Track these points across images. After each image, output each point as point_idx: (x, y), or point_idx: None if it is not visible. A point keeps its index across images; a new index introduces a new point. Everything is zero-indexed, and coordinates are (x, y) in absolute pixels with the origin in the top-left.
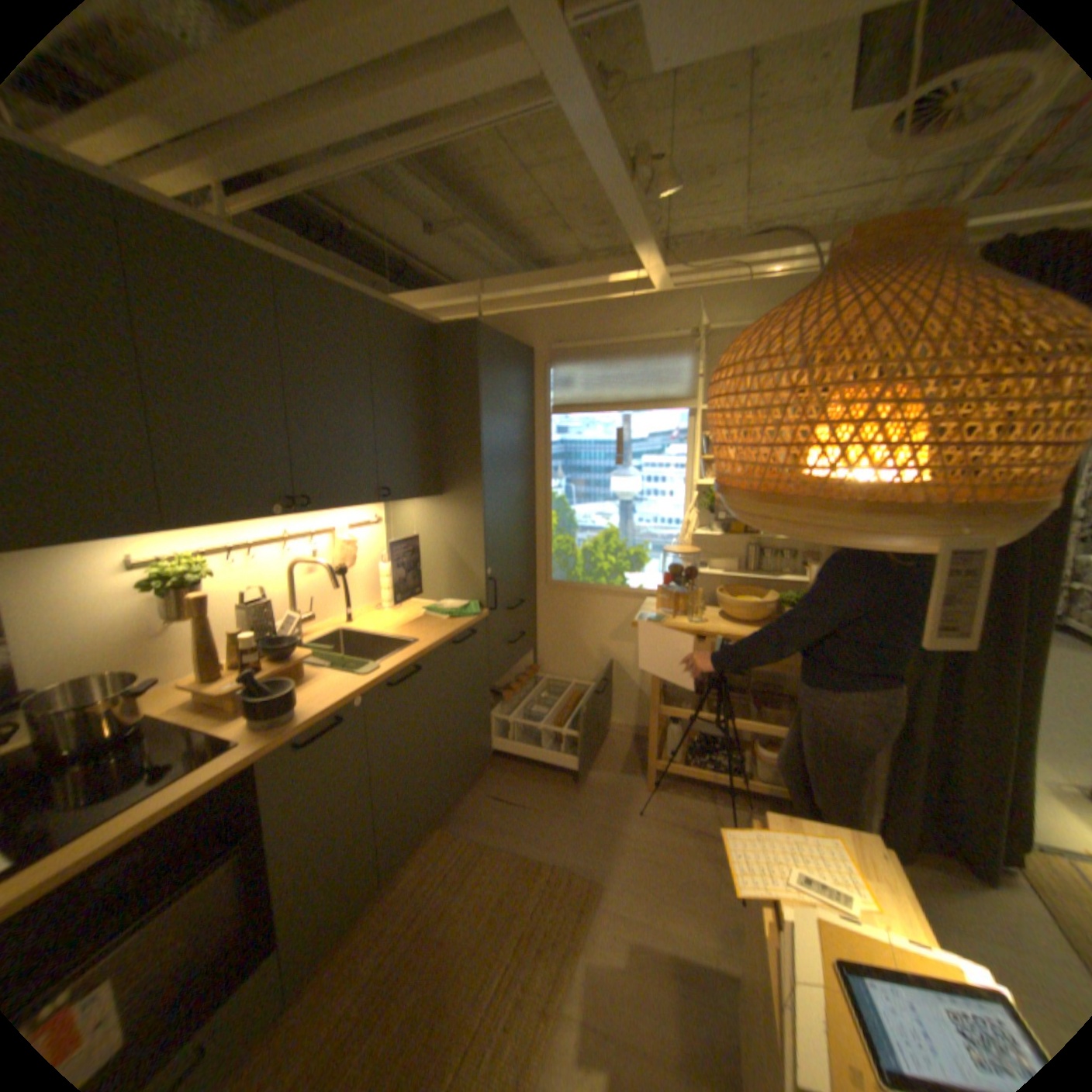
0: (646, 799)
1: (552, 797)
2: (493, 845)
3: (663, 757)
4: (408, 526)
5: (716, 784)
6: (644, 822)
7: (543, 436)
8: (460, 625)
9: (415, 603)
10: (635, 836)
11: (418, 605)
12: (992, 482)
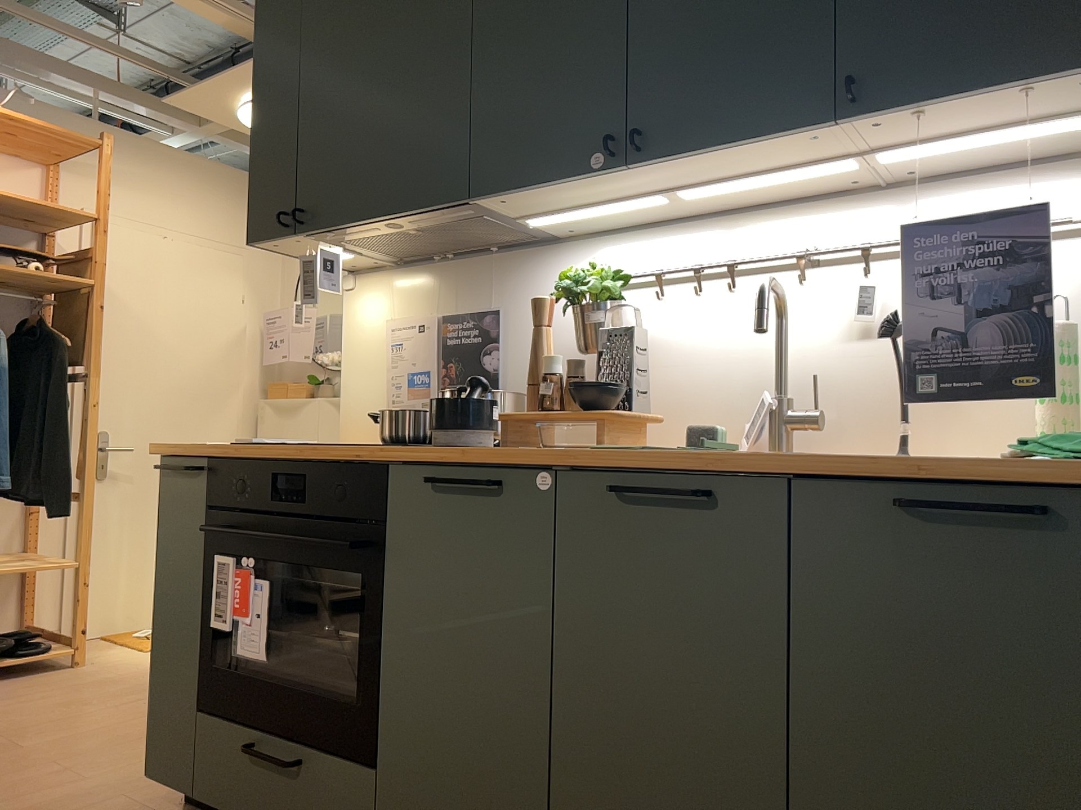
0: None
1: None
2: None
3: None
4: None
5: None
6: None
7: None
8: (988, 468)
9: None
10: None
11: None
12: None
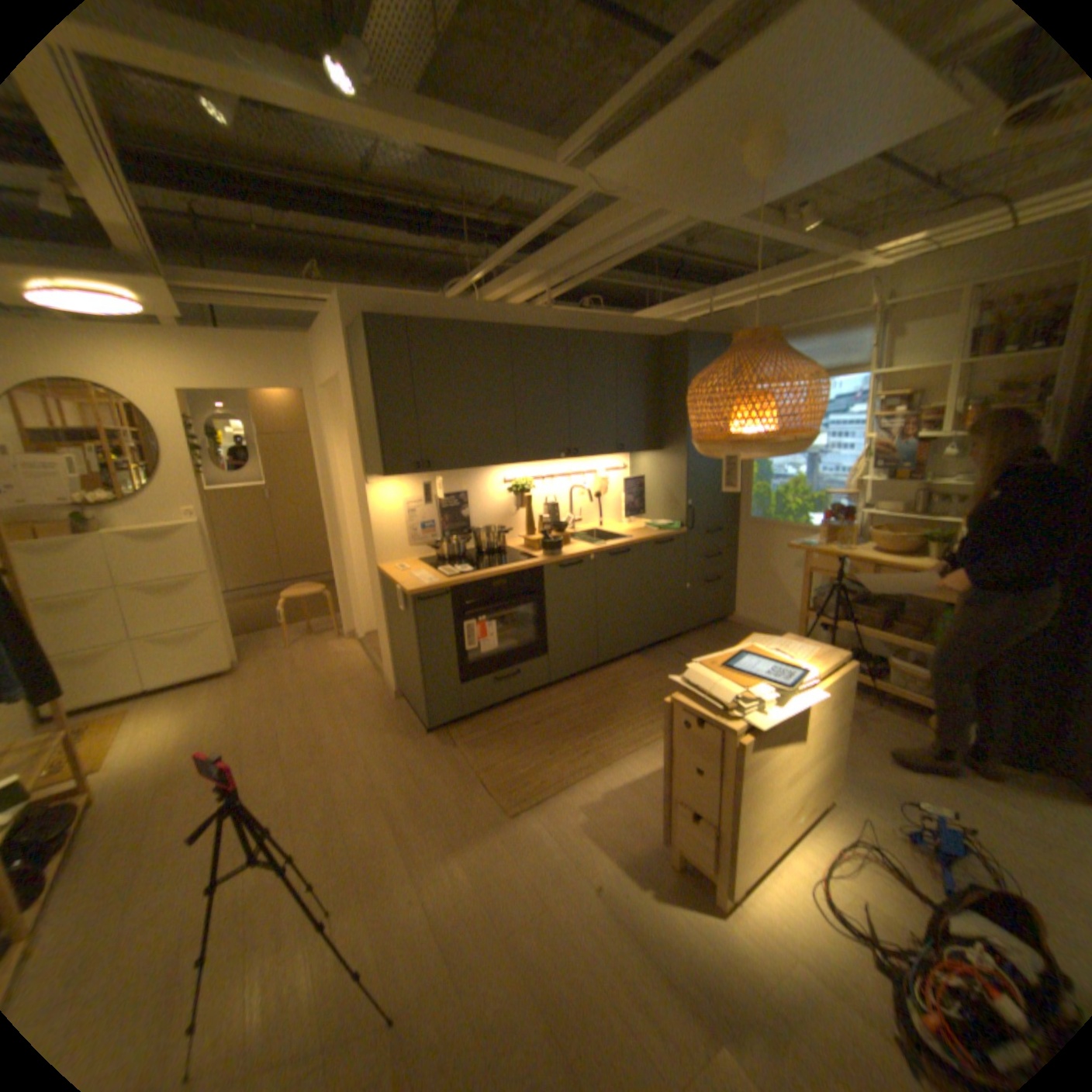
0: None
1: None
2: (668, 671)
3: None
4: (641, 471)
5: None
6: None
7: None
8: (662, 534)
9: (642, 522)
10: None
11: (643, 523)
12: (737, 433)
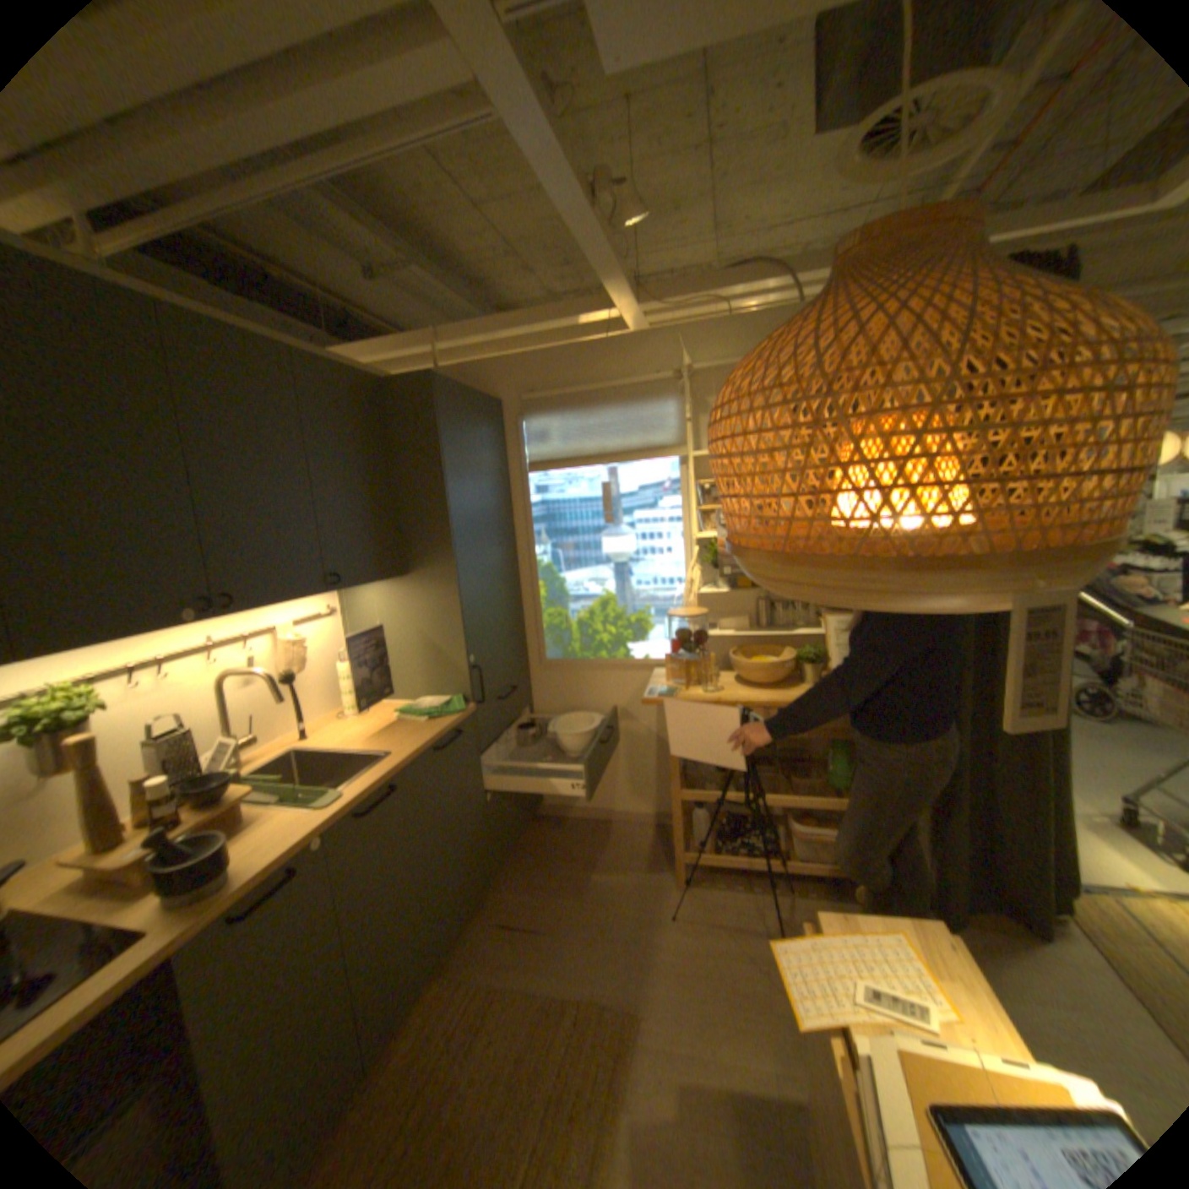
0: (677, 899)
1: (569, 914)
2: (504, 988)
3: (691, 848)
4: (369, 615)
5: (751, 871)
6: (677, 928)
7: (521, 497)
8: (442, 728)
9: (385, 706)
10: (670, 947)
11: (389, 708)
12: (1068, 520)
